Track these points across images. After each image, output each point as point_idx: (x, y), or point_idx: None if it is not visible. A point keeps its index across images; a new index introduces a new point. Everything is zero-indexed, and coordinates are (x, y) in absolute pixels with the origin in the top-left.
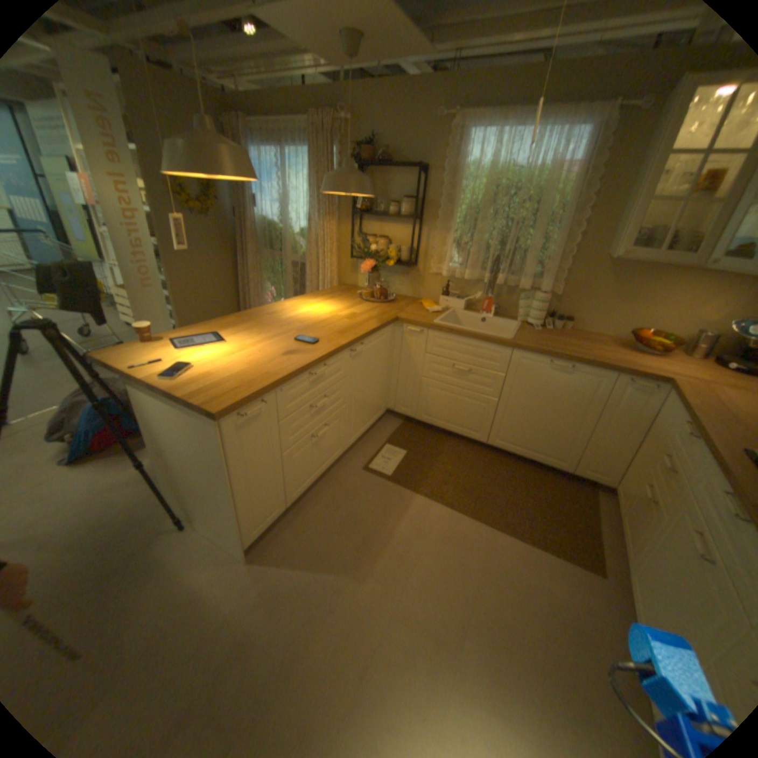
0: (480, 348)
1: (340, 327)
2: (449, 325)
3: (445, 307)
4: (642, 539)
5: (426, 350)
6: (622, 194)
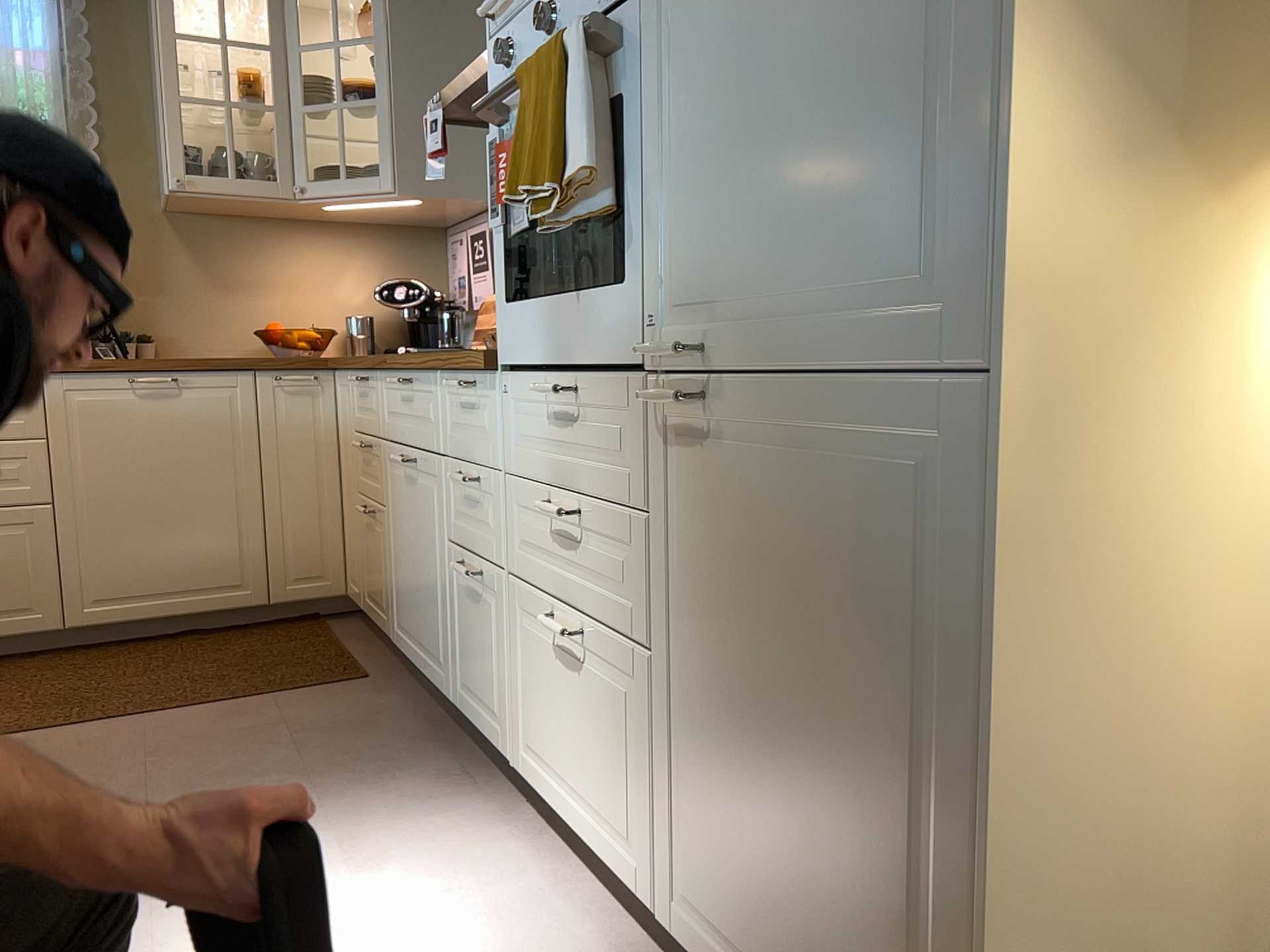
0: None
1: None
2: None
3: None
4: (382, 578)
5: None
6: (143, 114)
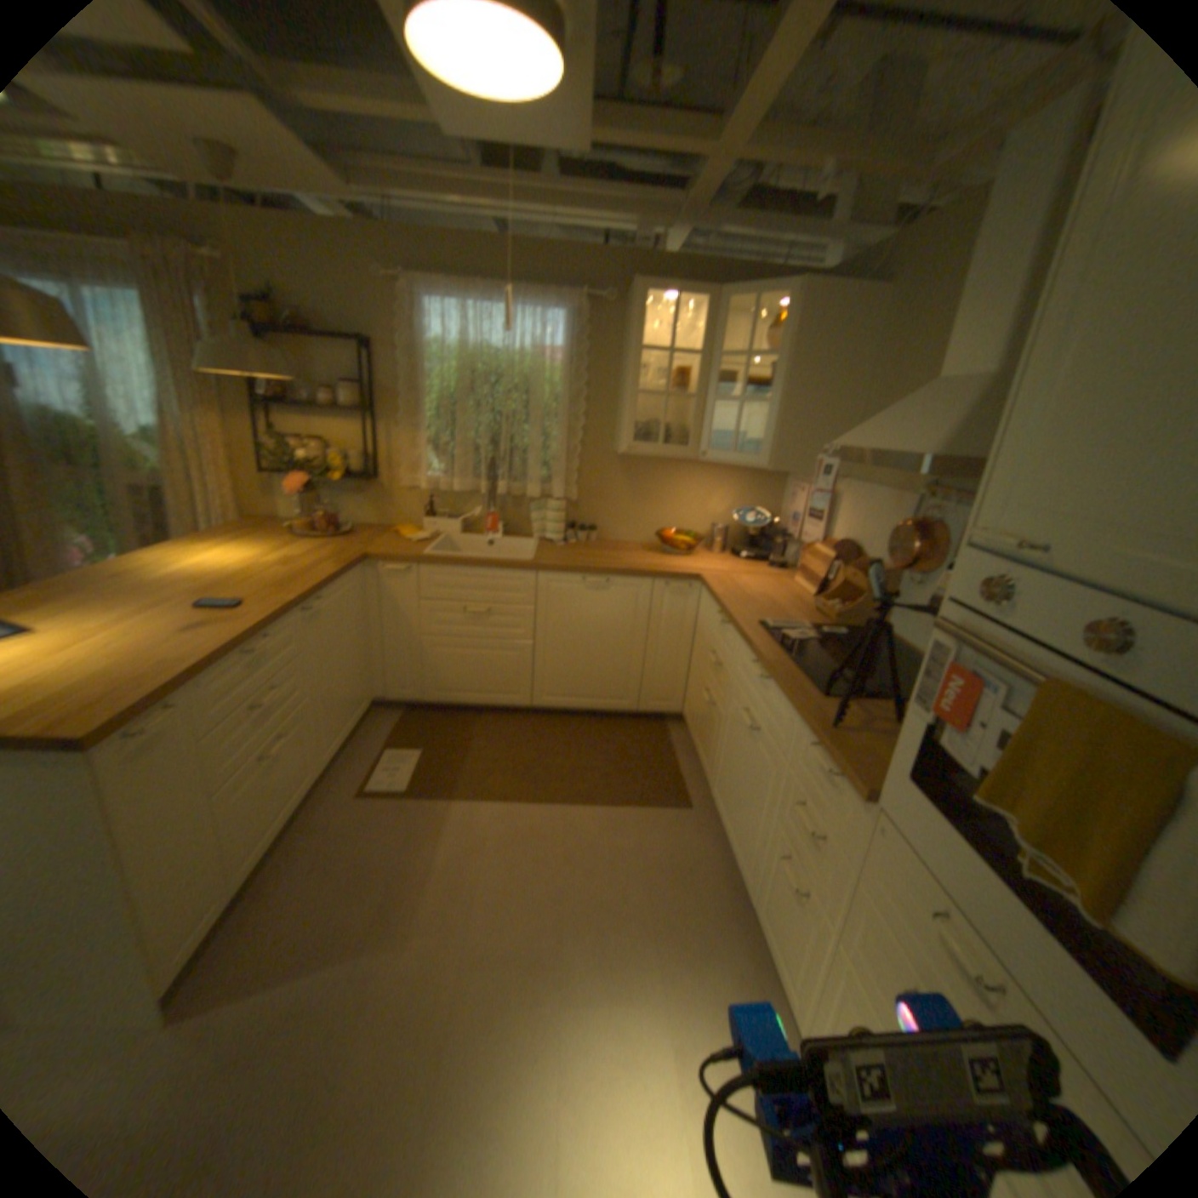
0: (497, 578)
1: (275, 577)
2: (449, 553)
3: (436, 532)
4: (712, 748)
5: (422, 594)
6: (612, 387)
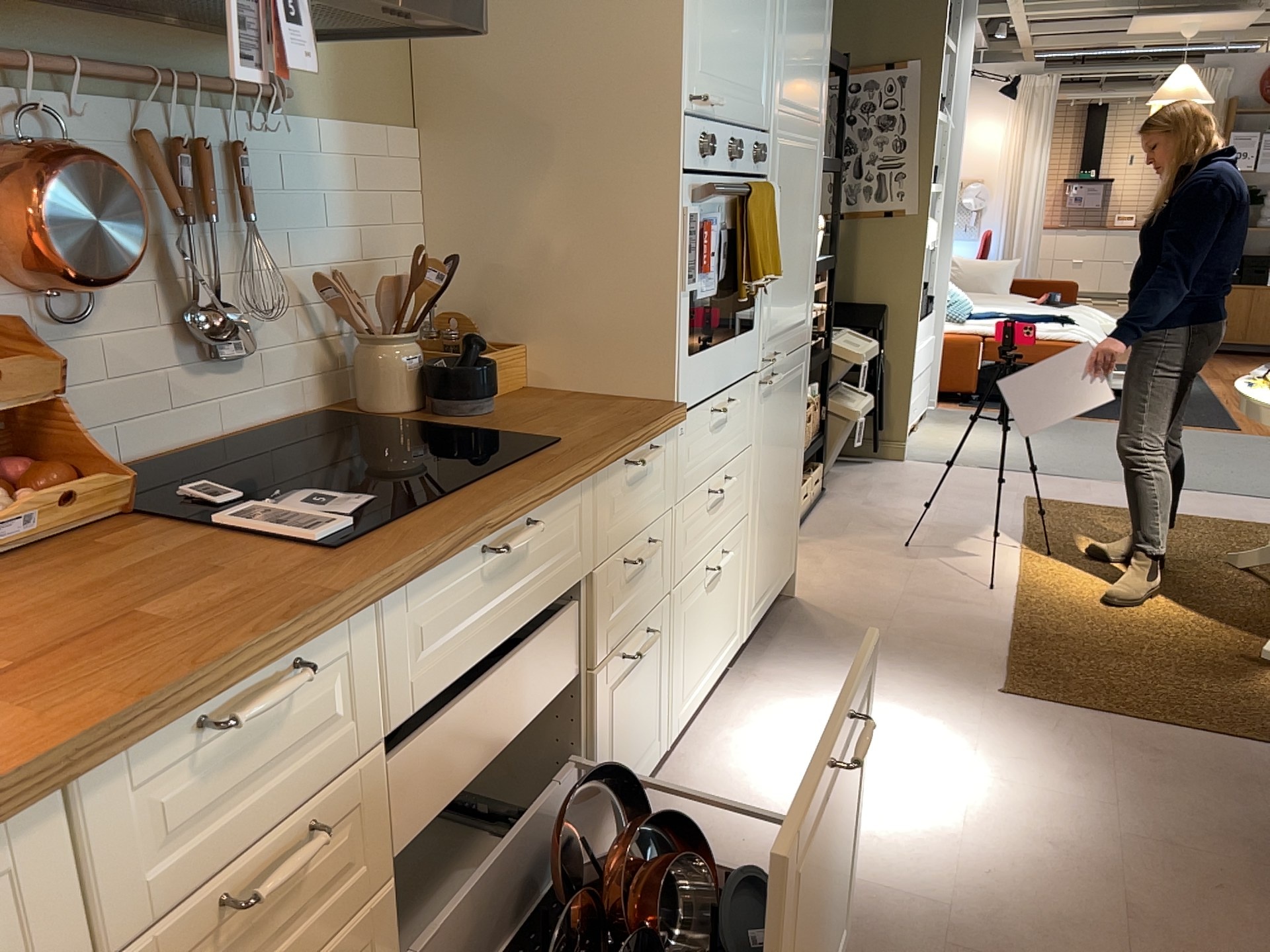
0: None
1: None
2: None
3: None
4: None
5: None
6: None
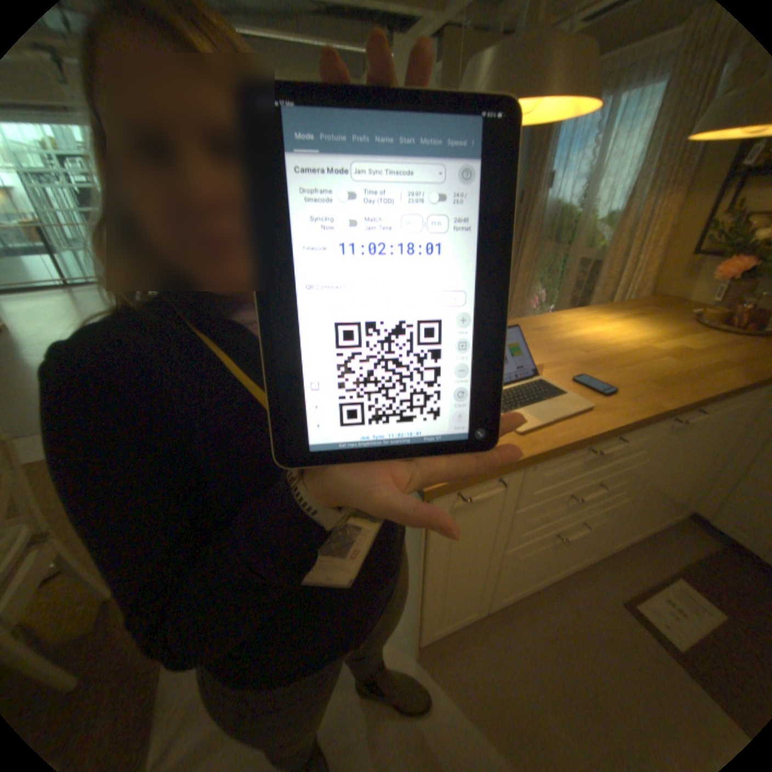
0: None
1: (660, 370)
2: None
3: None
4: None
5: None
6: None
